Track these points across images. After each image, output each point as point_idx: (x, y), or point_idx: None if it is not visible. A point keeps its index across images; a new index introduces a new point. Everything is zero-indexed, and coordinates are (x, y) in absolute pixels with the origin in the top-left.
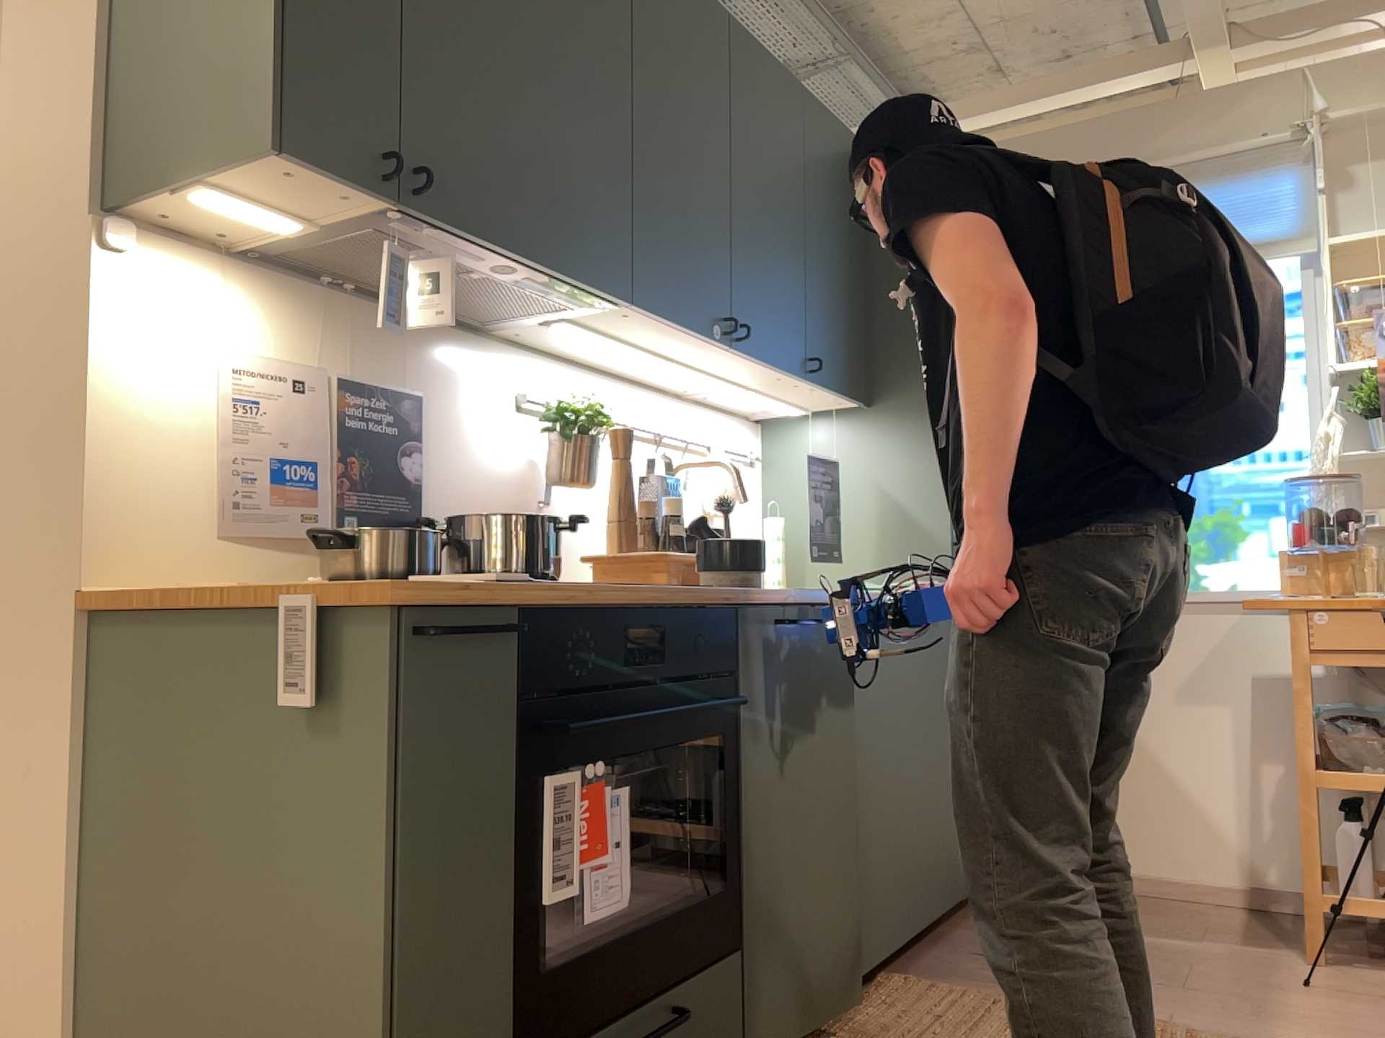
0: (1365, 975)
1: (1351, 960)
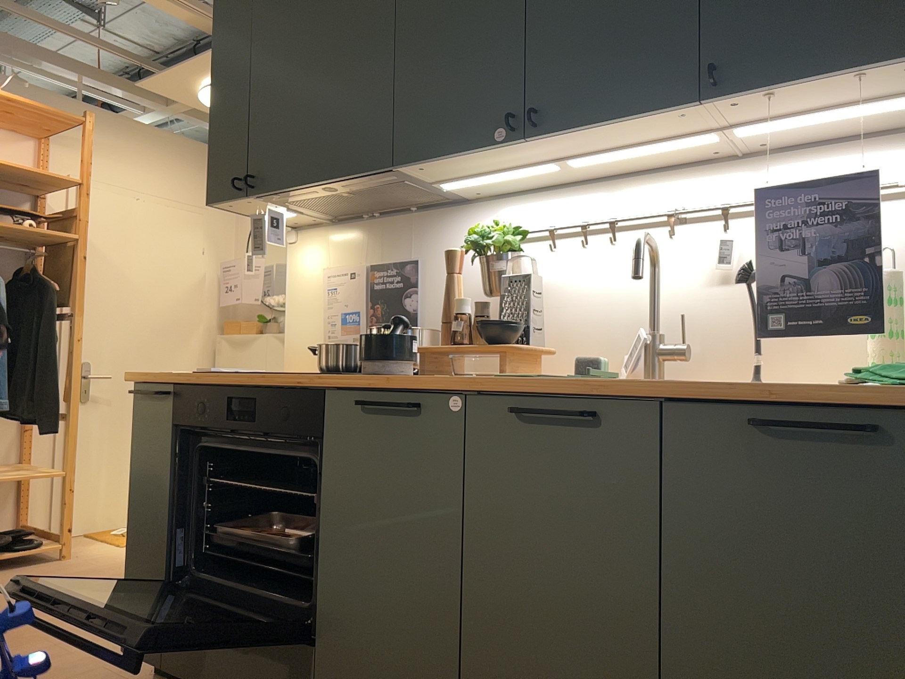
0: None
1: None
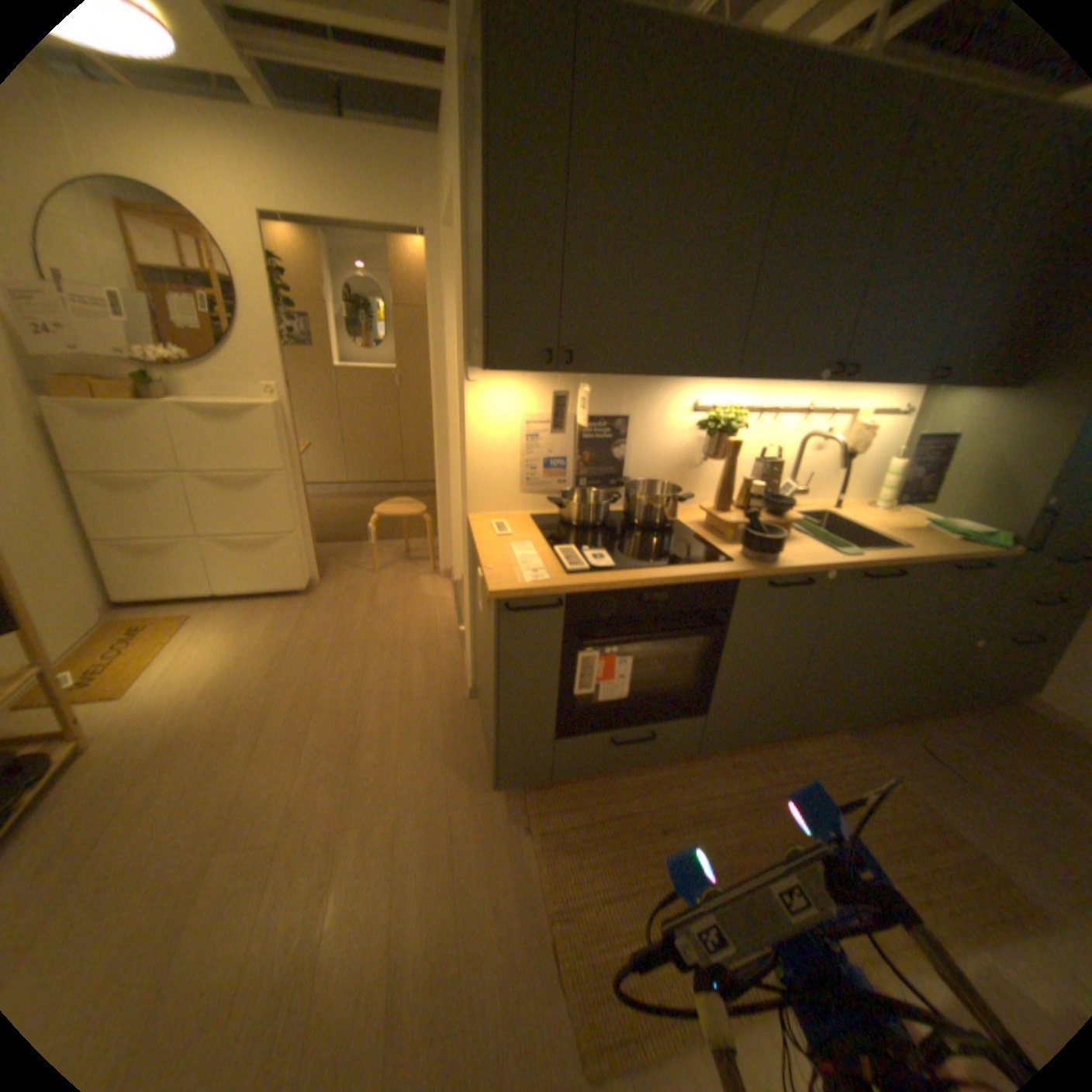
0: None
1: None
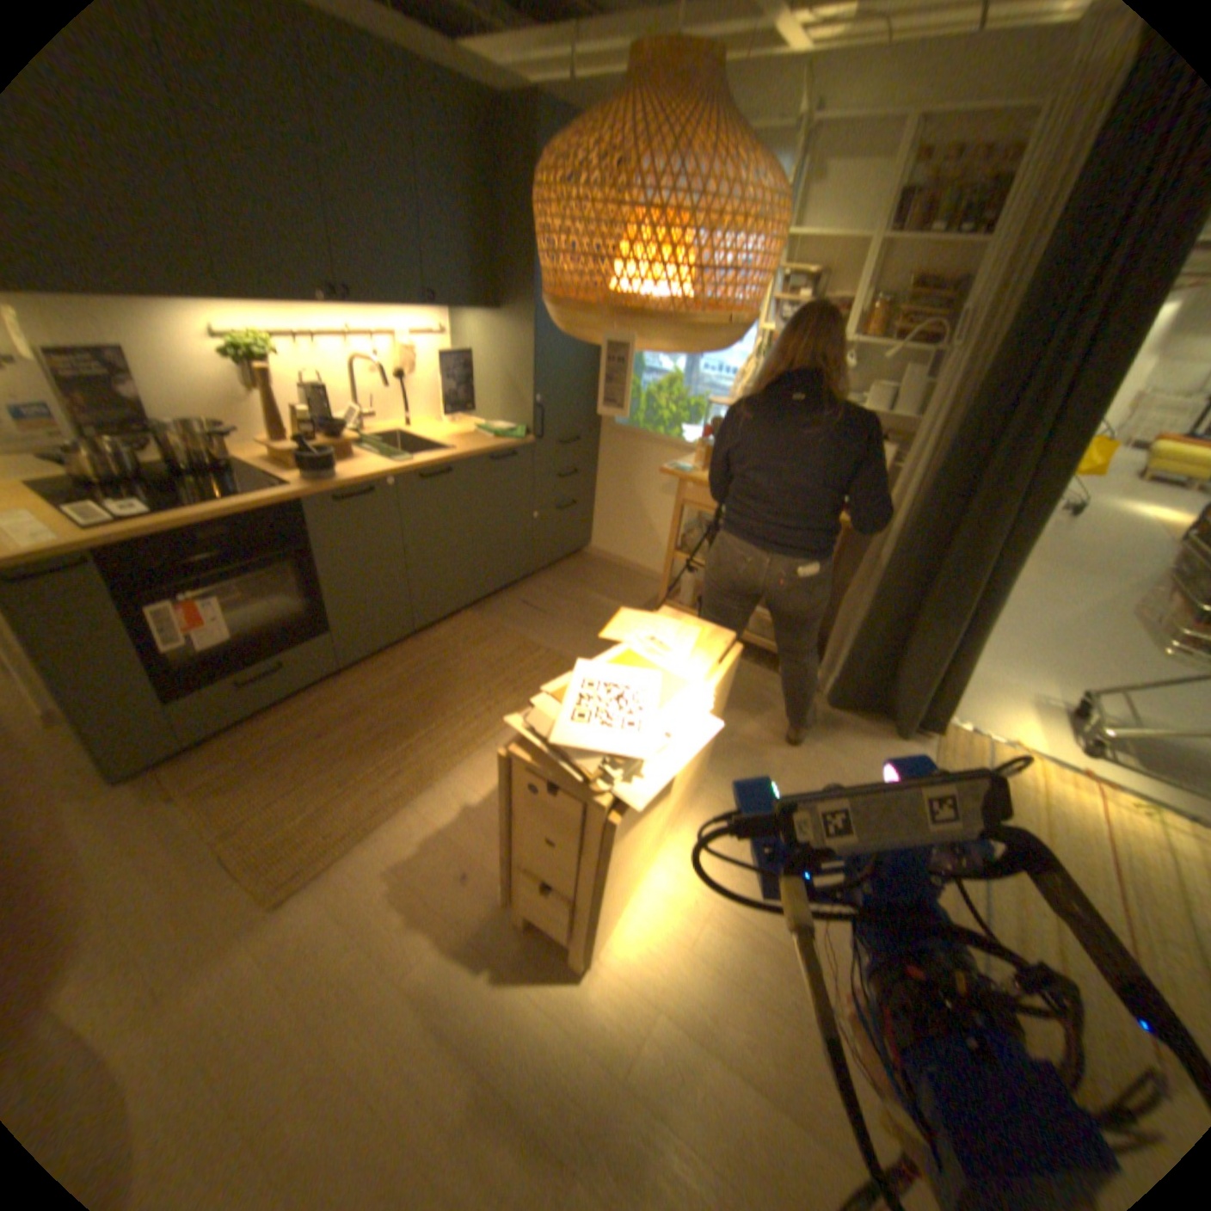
0: None
1: None
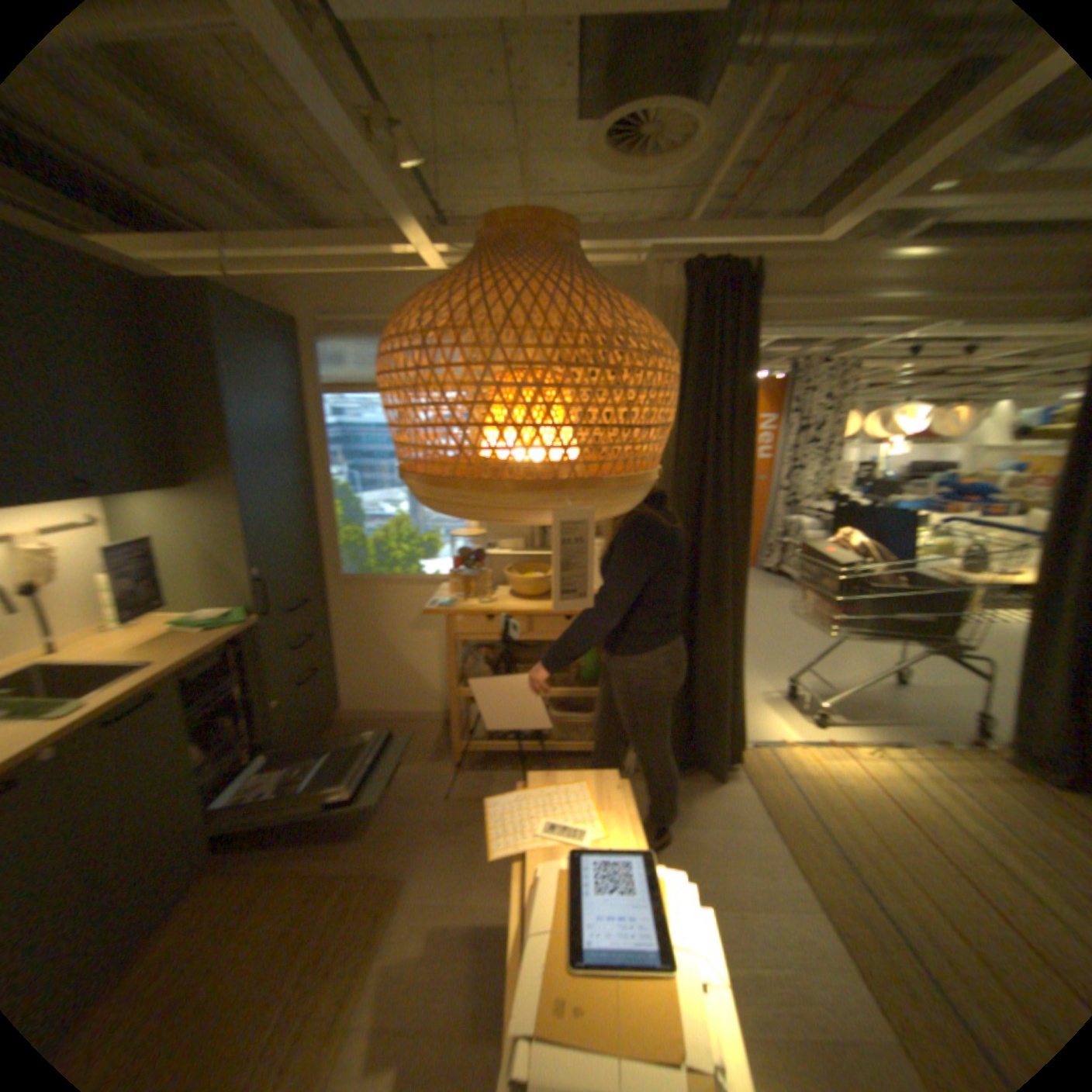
0: (473, 778)
1: (472, 764)
